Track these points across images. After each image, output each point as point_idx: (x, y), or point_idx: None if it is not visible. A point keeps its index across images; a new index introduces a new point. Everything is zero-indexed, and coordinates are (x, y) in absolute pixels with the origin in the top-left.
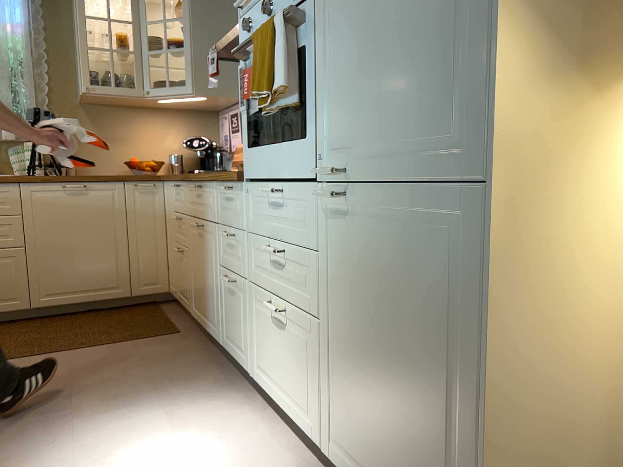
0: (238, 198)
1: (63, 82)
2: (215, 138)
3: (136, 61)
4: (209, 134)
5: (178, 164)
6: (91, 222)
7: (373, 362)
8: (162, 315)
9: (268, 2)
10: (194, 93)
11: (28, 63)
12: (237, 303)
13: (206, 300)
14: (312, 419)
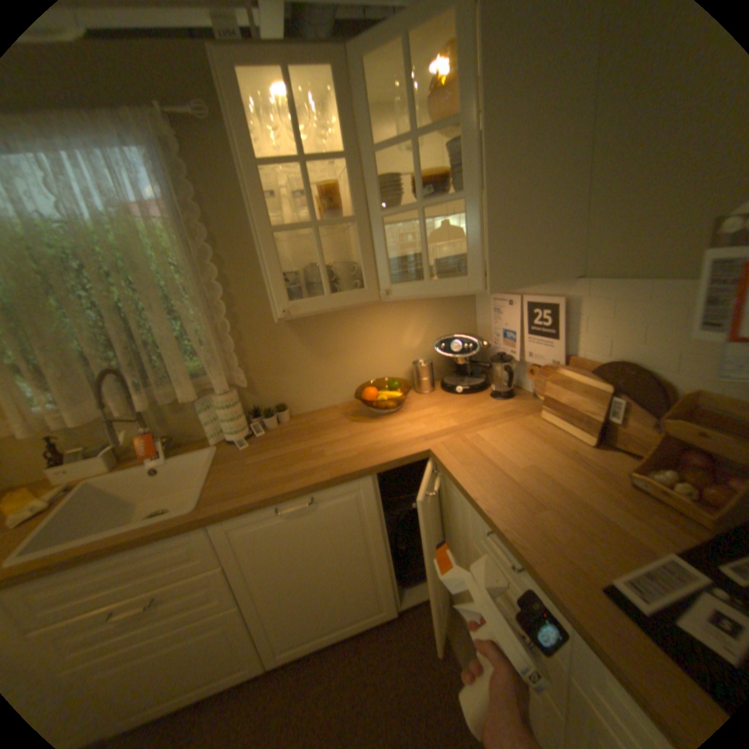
0: None
1: (248, 284)
2: (471, 320)
3: (356, 228)
4: (462, 315)
5: (430, 378)
6: (331, 545)
7: None
8: (458, 677)
9: None
10: (490, 291)
11: (186, 268)
12: None
13: None
14: None
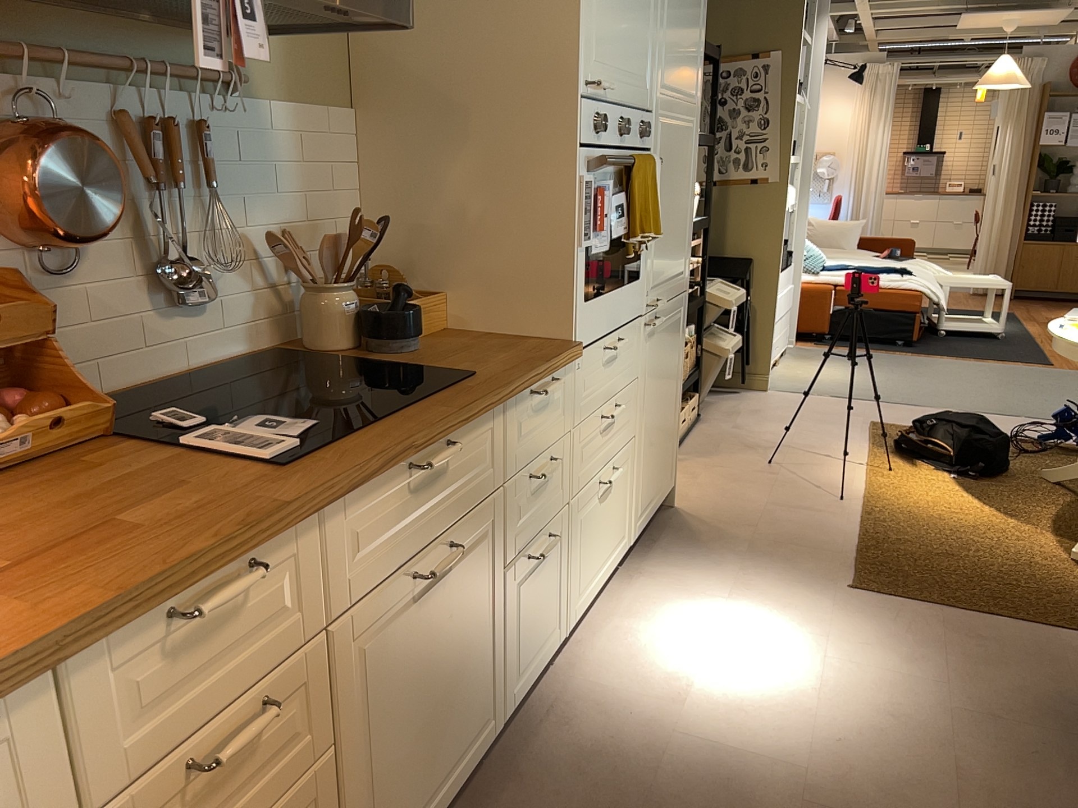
0: (558, 391)
1: None
2: None
3: None
4: None
5: None
6: None
7: (657, 420)
8: None
9: (632, 126)
10: None
11: None
12: (547, 569)
13: (450, 725)
14: (624, 534)
